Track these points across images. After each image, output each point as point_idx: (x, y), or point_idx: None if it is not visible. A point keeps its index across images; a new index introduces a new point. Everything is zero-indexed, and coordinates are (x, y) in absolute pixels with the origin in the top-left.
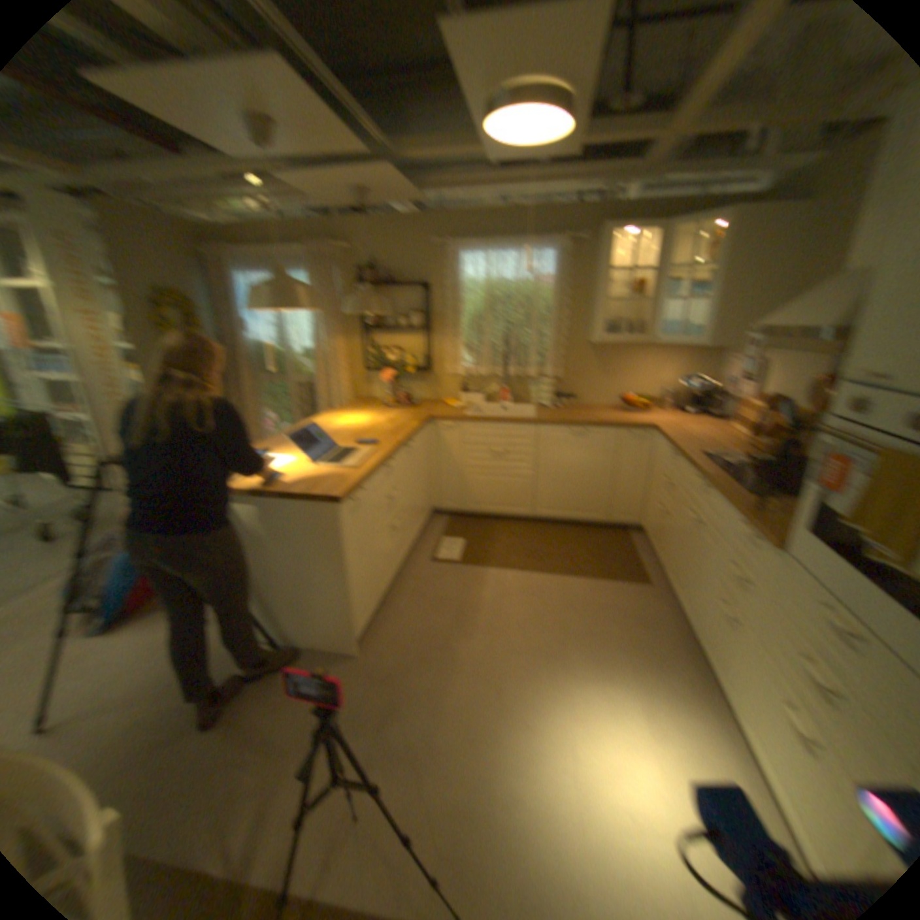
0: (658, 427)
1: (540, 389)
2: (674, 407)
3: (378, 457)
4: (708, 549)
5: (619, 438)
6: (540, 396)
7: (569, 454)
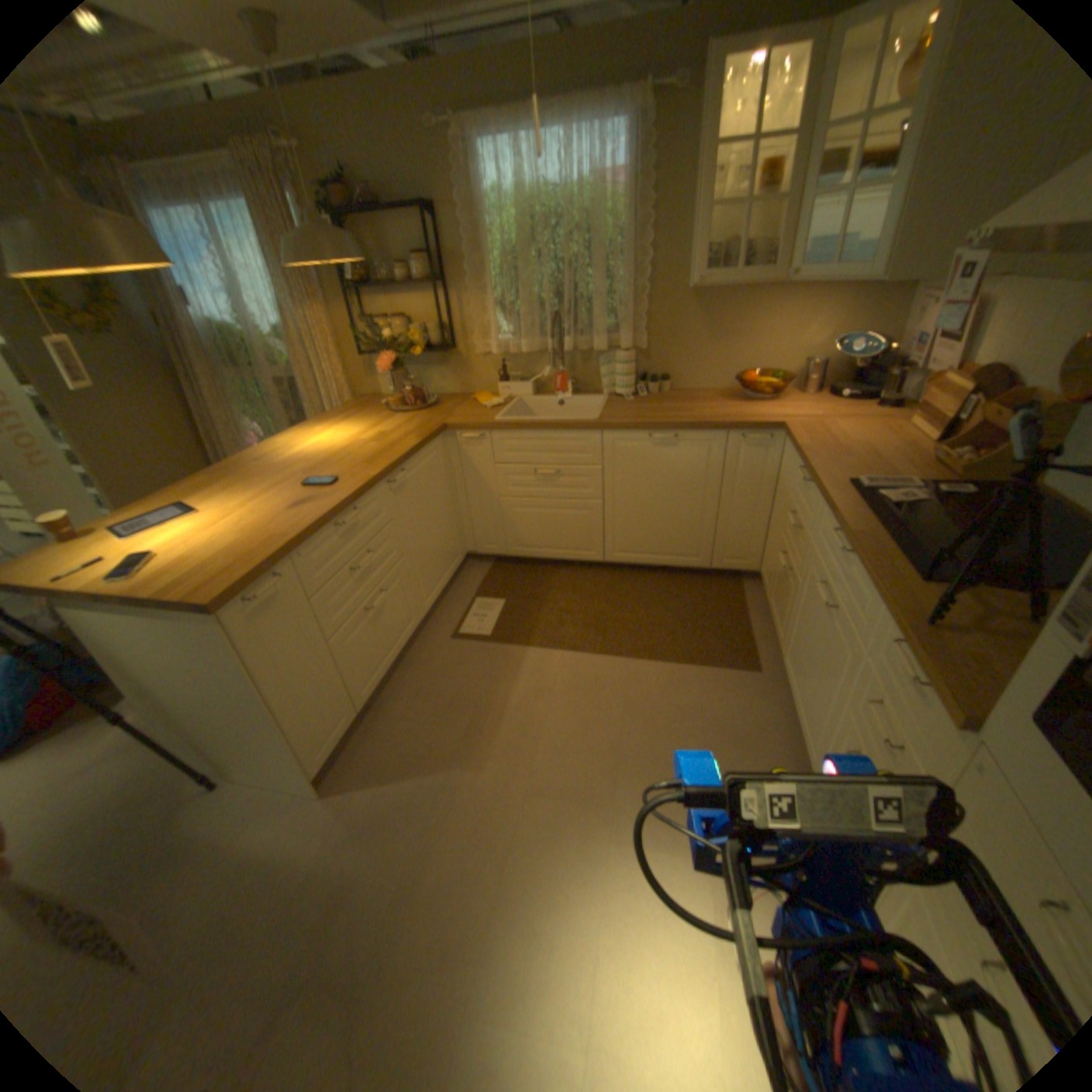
0: (786, 426)
1: (611, 367)
2: (819, 386)
3: (316, 508)
4: (838, 650)
5: (724, 444)
6: (611, 378)
7: (647, 472)
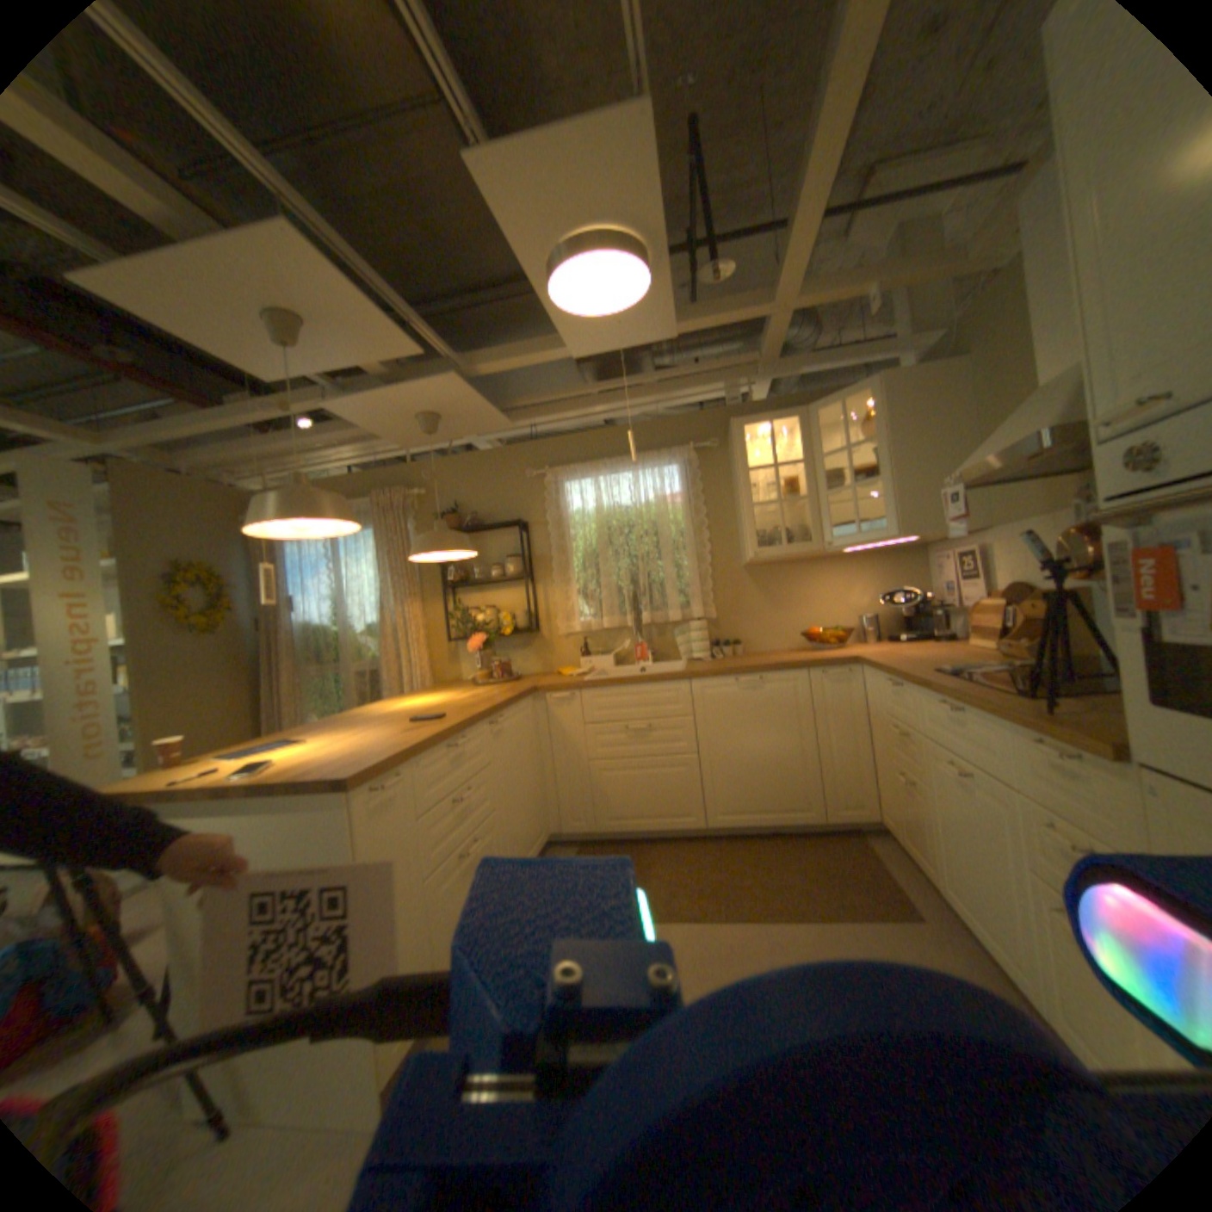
0: (859, 658)
1: (685, 636)
2: (876, 636)
3: (432, 728)
4: (989, 816)
5: (808, 682)
6: (687, 645)
7: (739, 716)
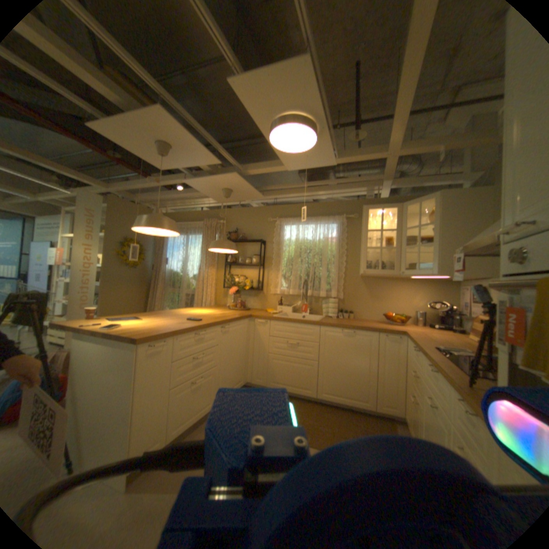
0: (407, 333)
1: (327, 305)
2: (424, 323)
3: (191, 324)
4: (441, 433)
5: (378, 339)
6: (327, 309)
7: (341, 348)
